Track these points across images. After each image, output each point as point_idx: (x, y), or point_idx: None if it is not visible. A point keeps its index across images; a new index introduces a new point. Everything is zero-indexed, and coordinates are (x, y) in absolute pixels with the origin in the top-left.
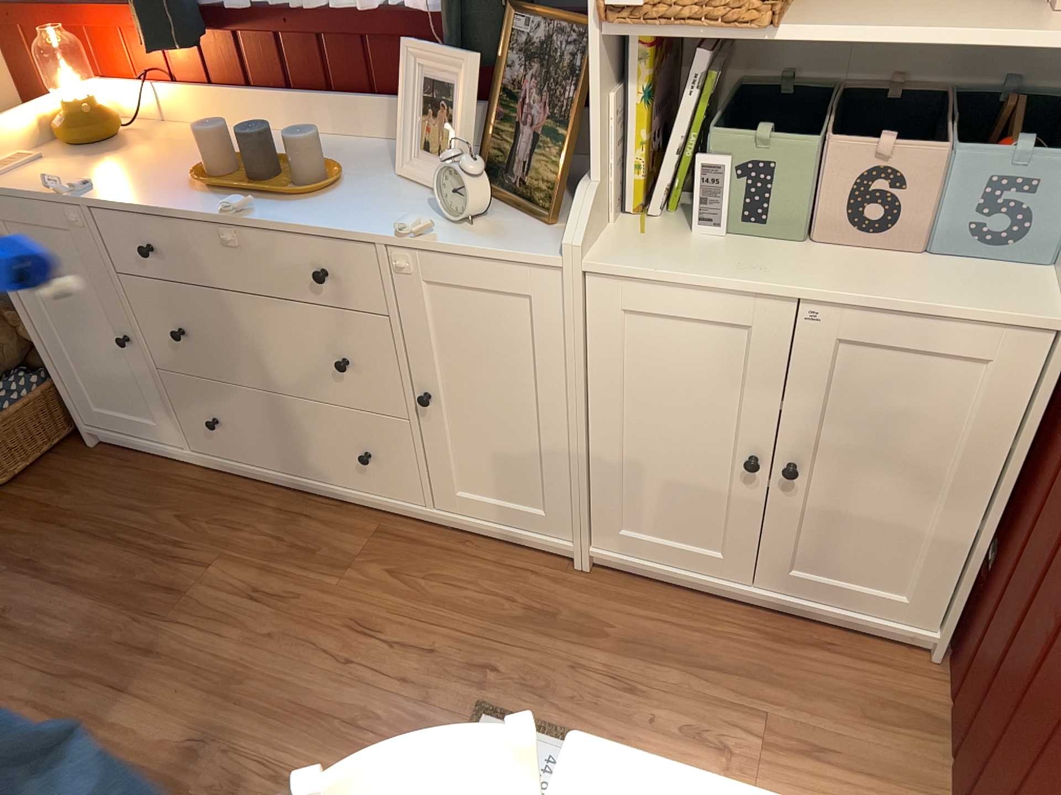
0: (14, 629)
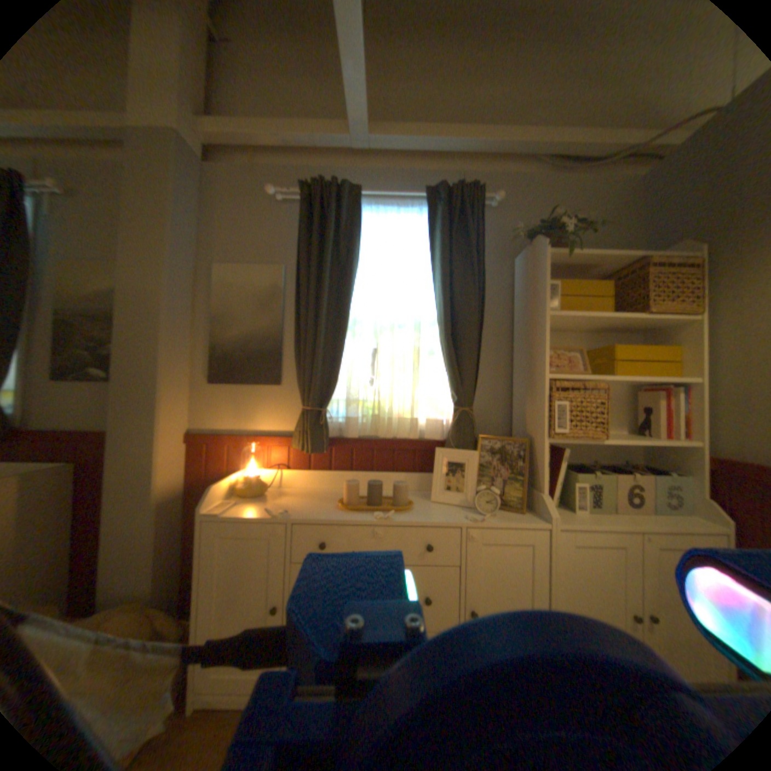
0: None
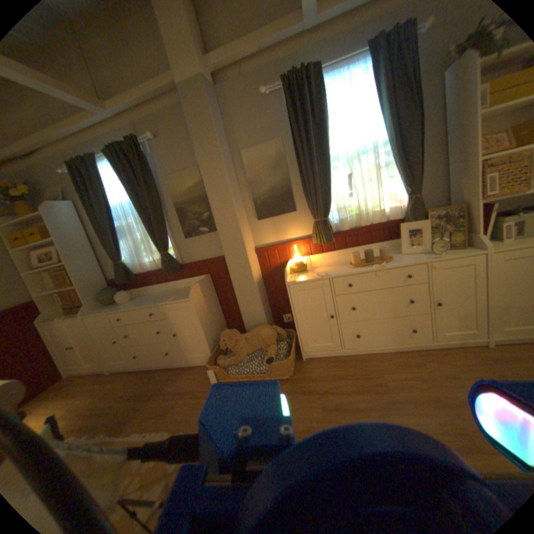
0: (342, 413)
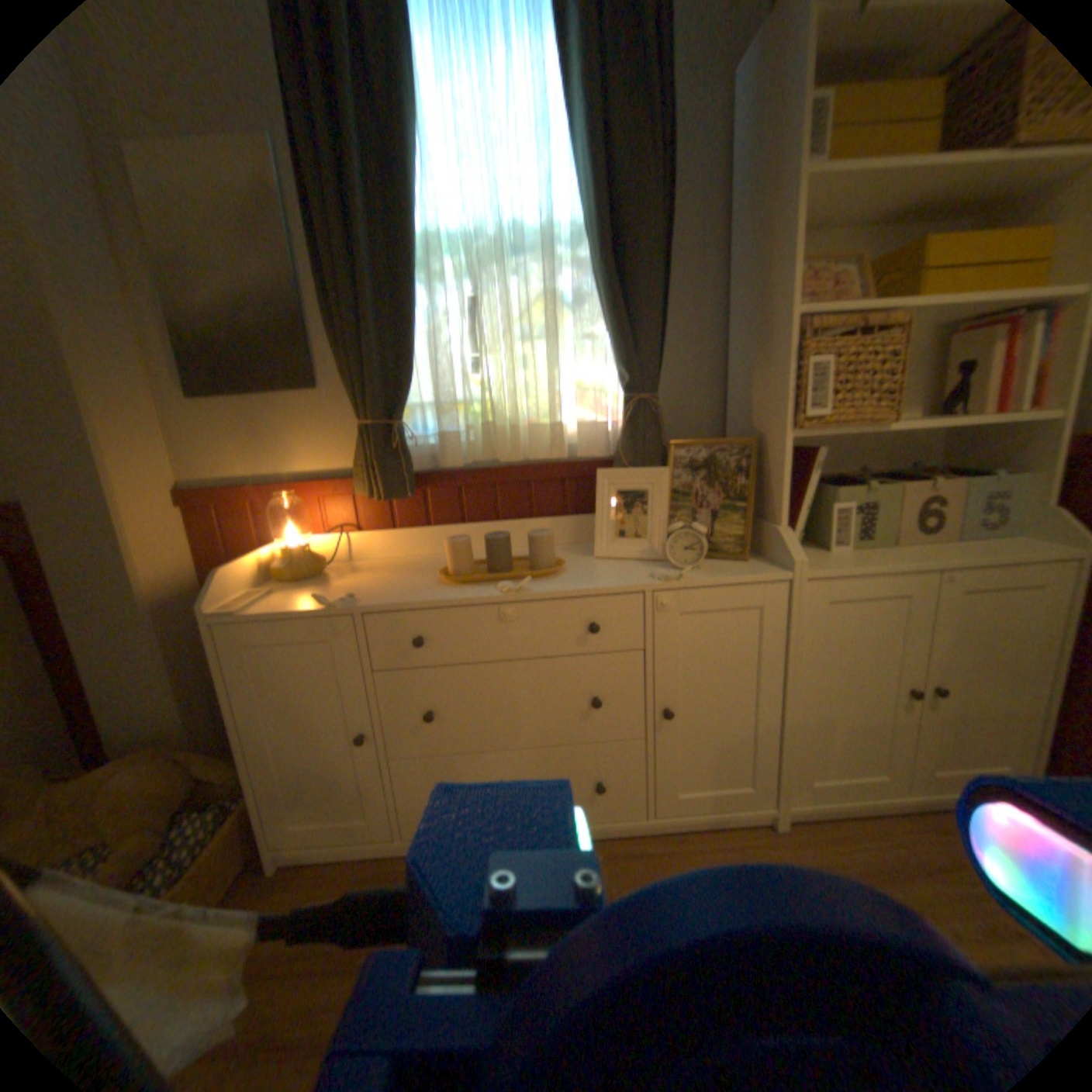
0: None
